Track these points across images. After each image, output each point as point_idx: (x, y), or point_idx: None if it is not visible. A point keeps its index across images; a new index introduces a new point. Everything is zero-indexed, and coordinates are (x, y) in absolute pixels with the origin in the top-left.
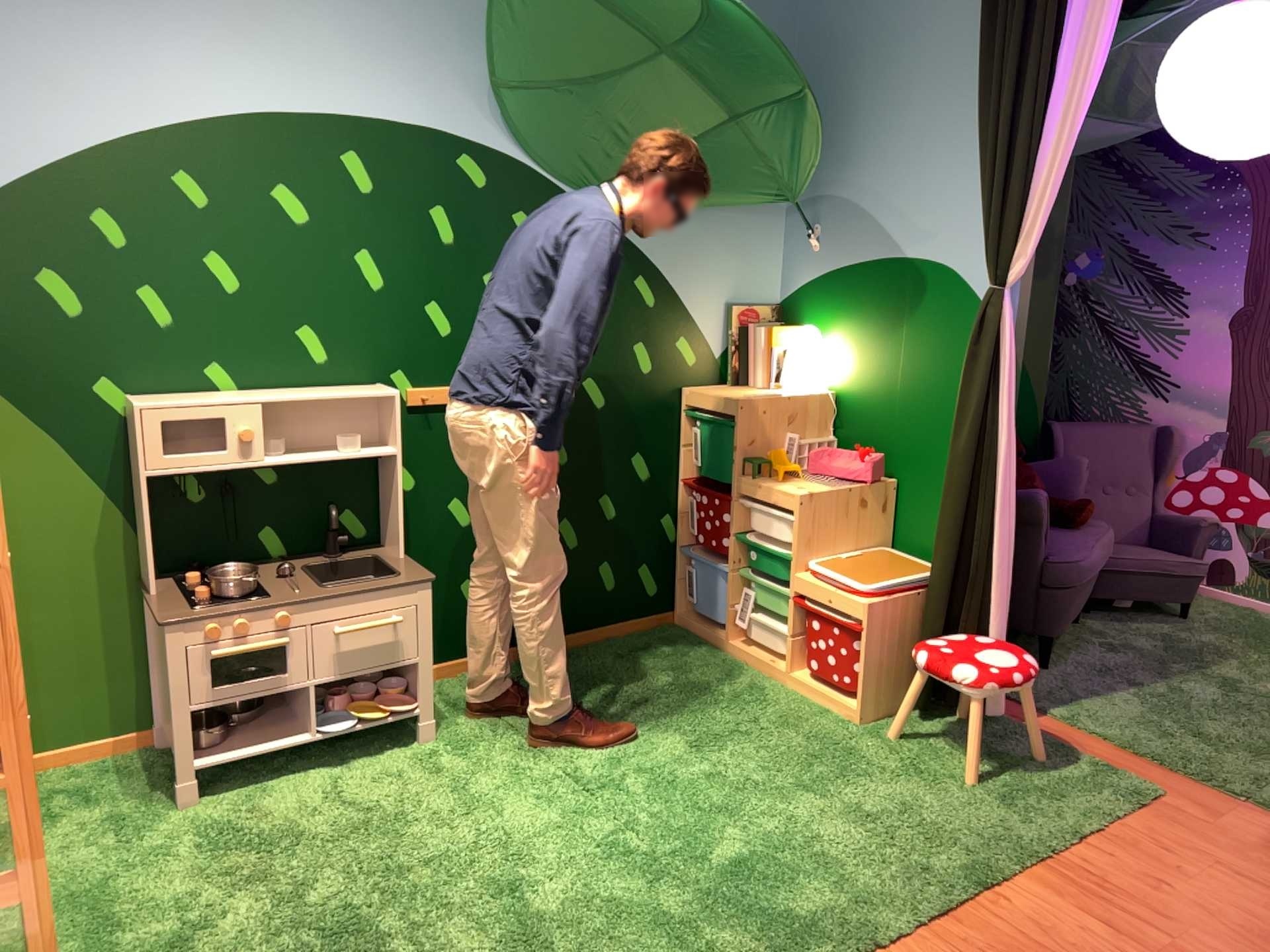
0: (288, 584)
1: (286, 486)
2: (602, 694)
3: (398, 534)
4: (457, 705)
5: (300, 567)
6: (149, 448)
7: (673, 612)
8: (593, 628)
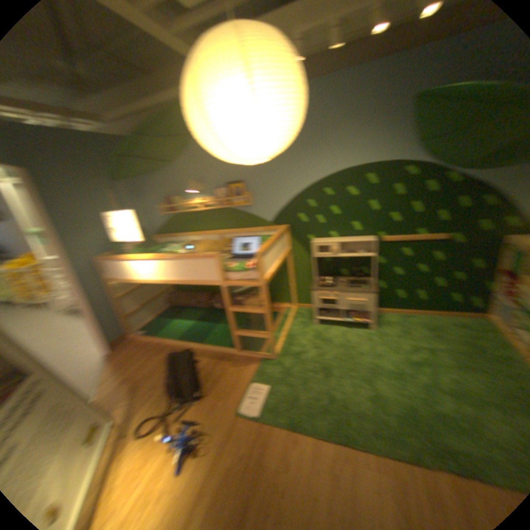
0: (340, 285)
1: (347, 260)
2: (436, 335)
3: (372, 276)
4: (386, 323)
5: (346, 280)
6: (312, 251)
7: (488, 315)
8: (447, 312)
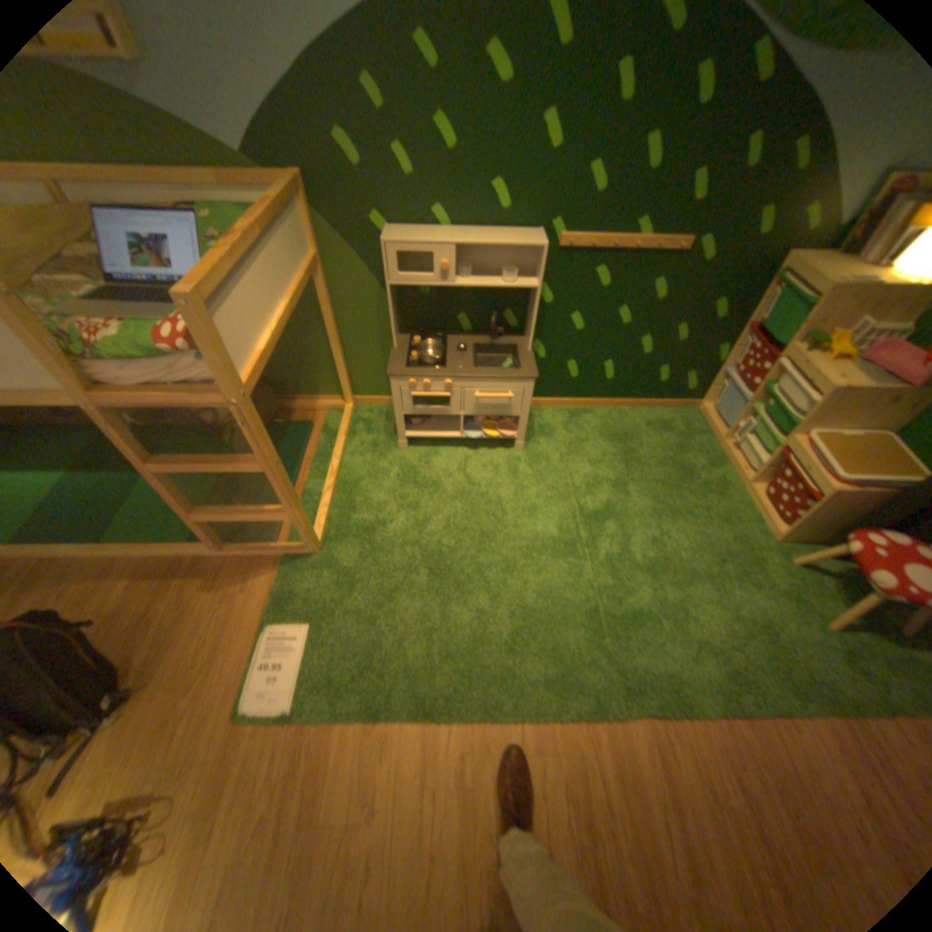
0: (460, 360)
1: (474, 293)
2: (624, 451)
3: (529, 338)
4: (543, 430)
5: (472, 345)
6: (390, 270)
7: (700, 402)
8: (642, 400)
